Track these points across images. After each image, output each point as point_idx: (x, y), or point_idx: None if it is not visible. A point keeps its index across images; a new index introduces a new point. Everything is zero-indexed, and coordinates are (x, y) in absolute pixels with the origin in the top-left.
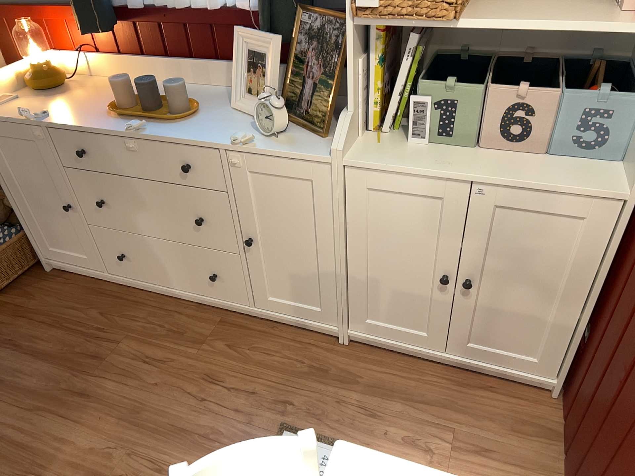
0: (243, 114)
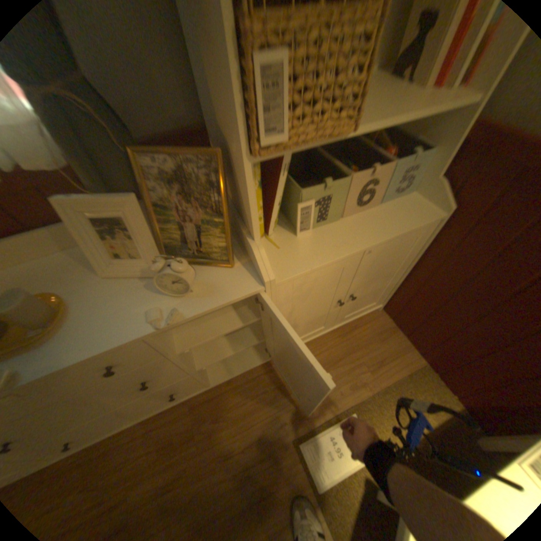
0: (118, 276)
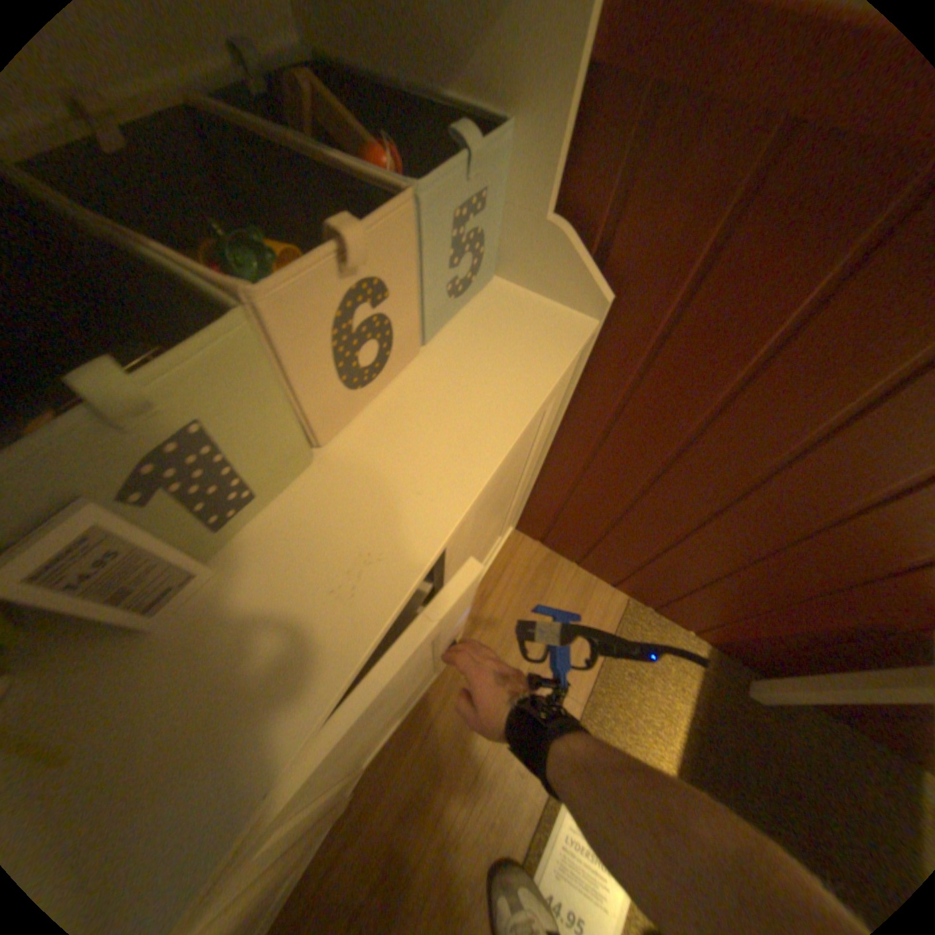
0: None
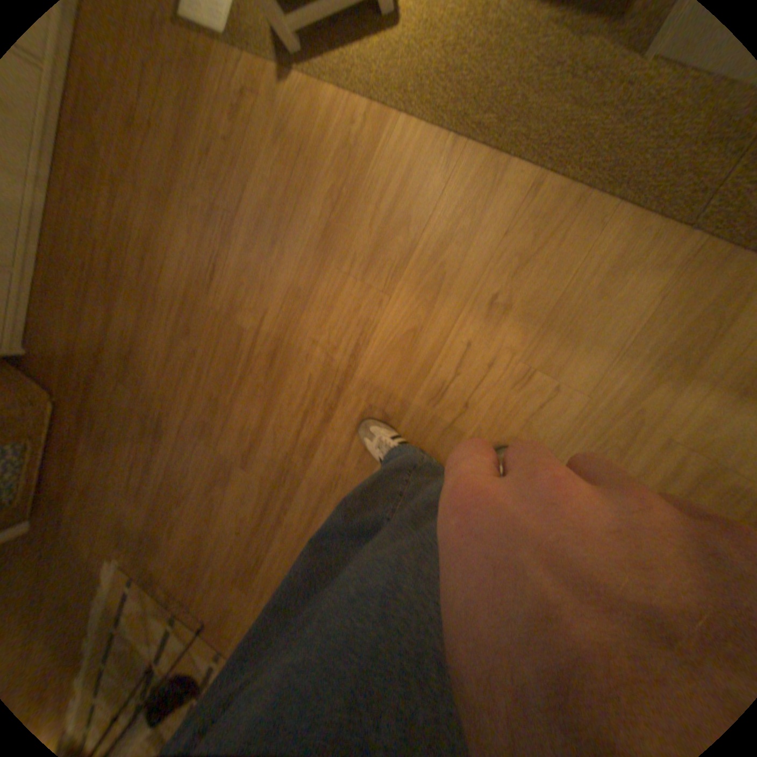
0: None
